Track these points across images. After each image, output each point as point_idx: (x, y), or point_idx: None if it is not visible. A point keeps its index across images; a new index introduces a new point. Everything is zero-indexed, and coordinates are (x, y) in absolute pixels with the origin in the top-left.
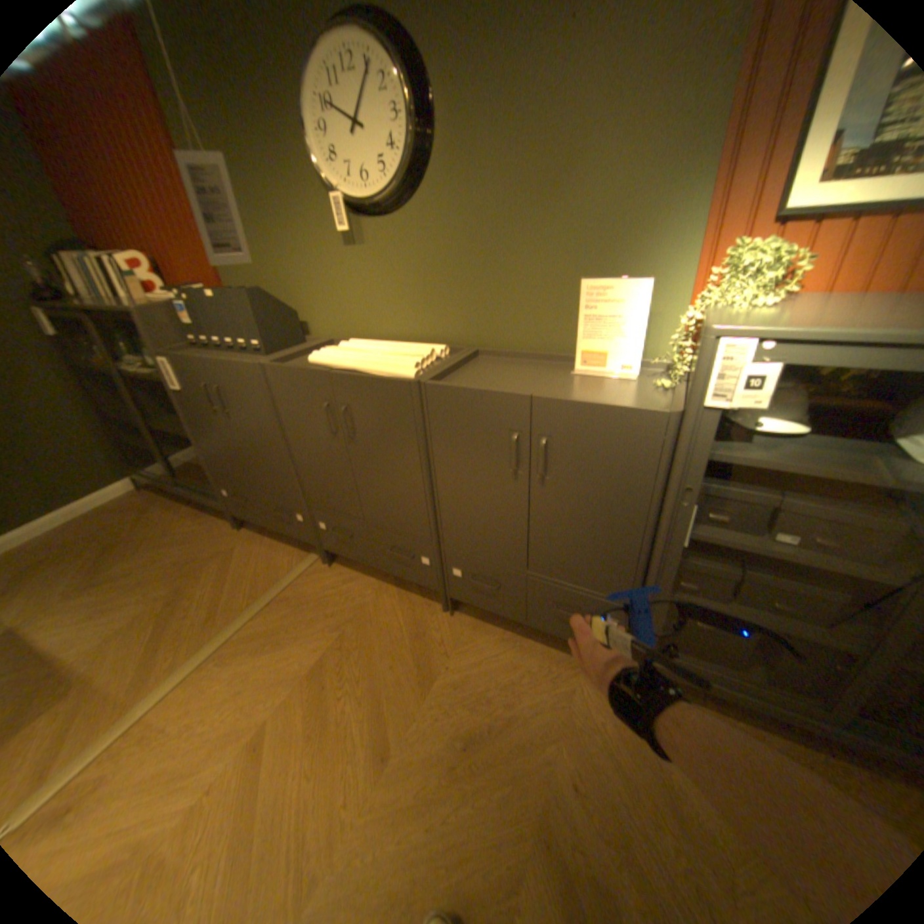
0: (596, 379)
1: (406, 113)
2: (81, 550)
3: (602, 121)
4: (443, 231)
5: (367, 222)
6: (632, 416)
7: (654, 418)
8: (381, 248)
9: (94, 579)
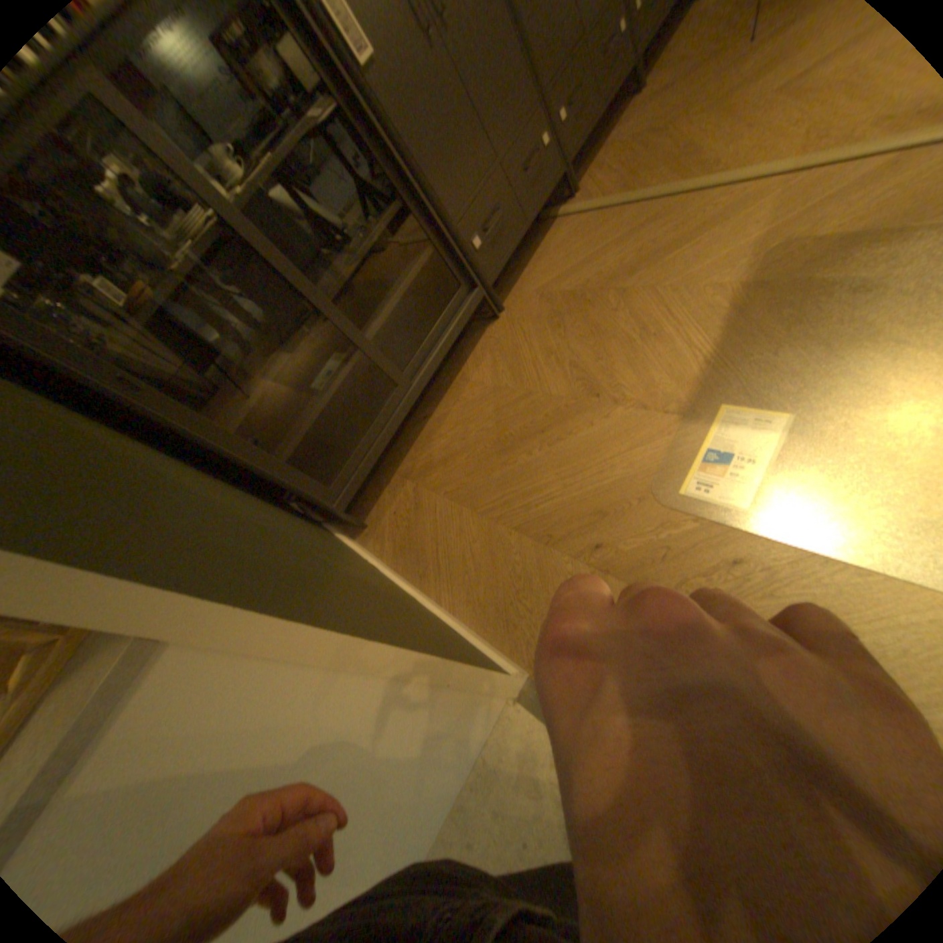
0: None
1: None
2: (512, 480)
3: None
4: None
5: None
6: None
7: None
8: None
9: (584, 395)
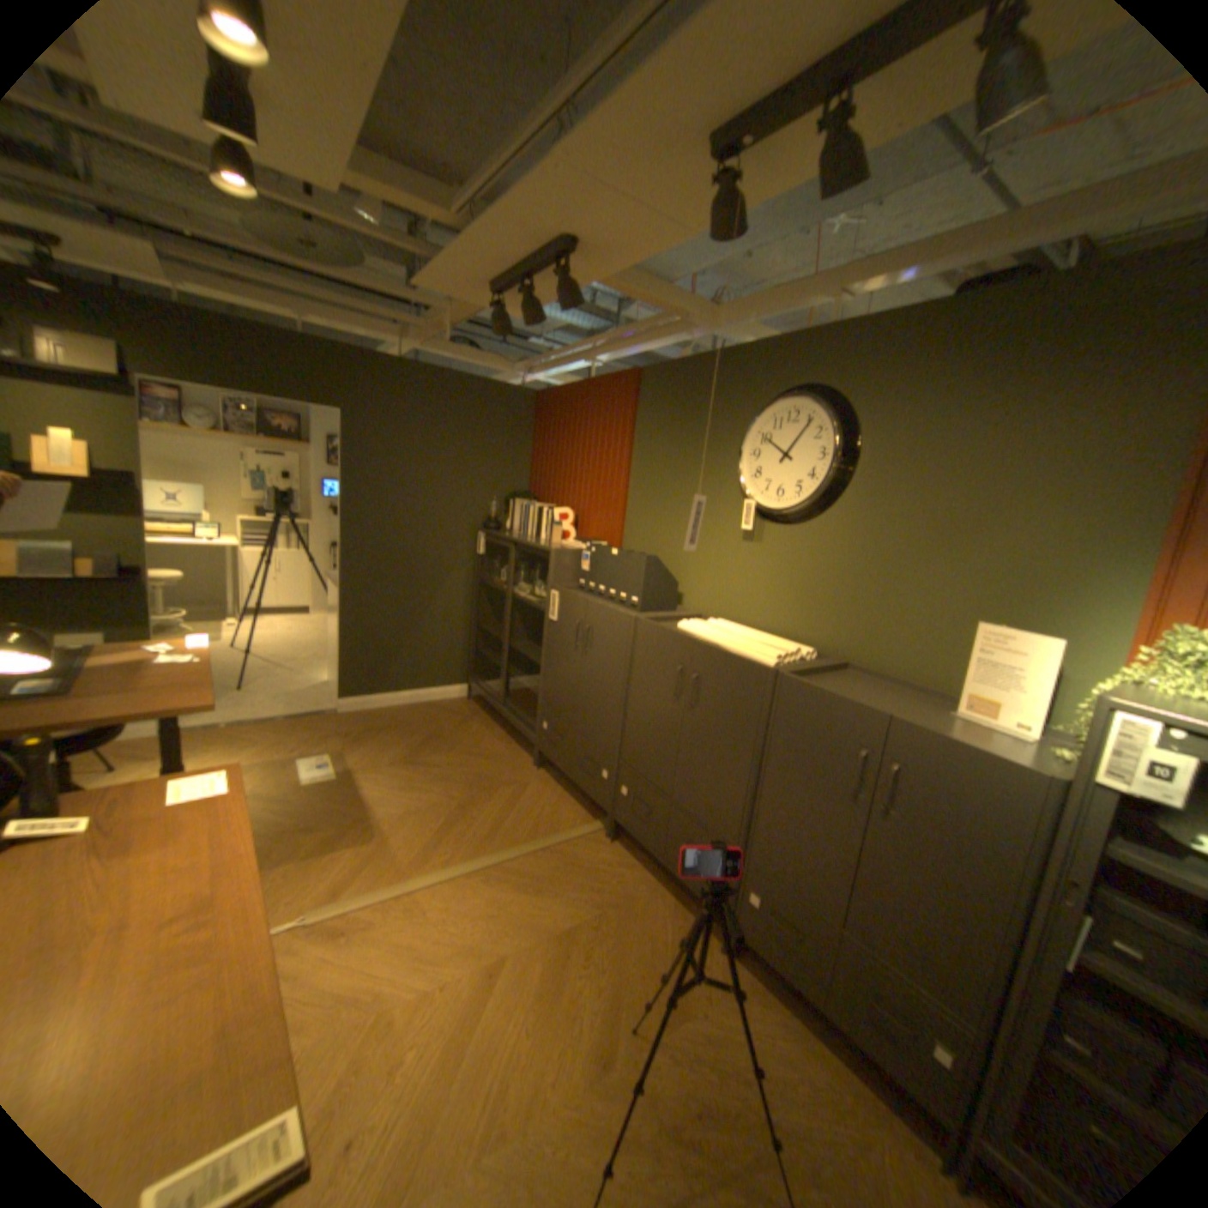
0: (984, 730)
1: (833, 458)
2: (412, 733)
3: (1026, 492)
4: (841, 548)
5: (770, 527)
6: (1007, 768)
7: (1033, 778)
8: (776, 550)
9: (414, 761)
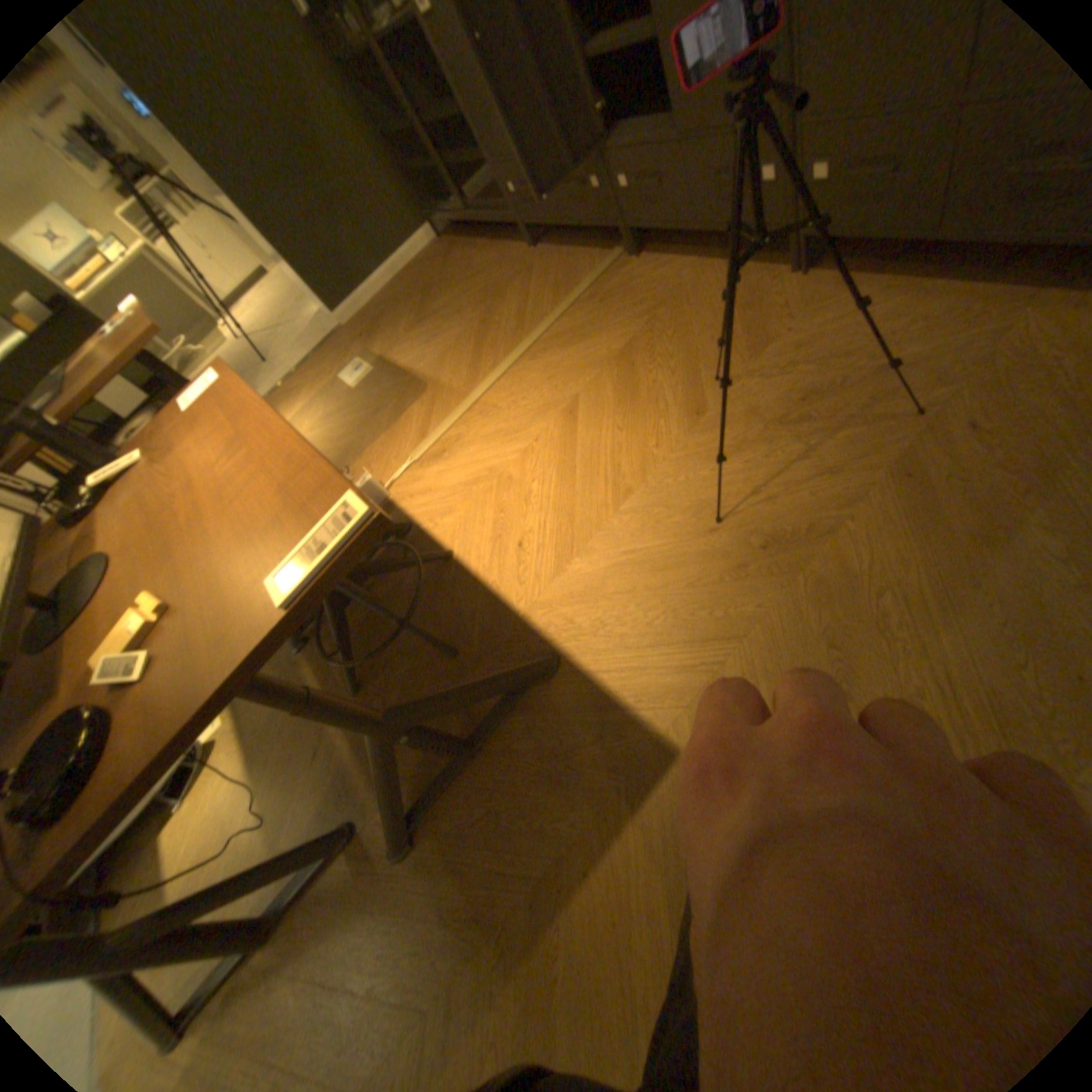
0: None
1: None
2: (409, 296)
3: None
4: None
5: None
6: None
7: None
8: None
9: (424, 314)
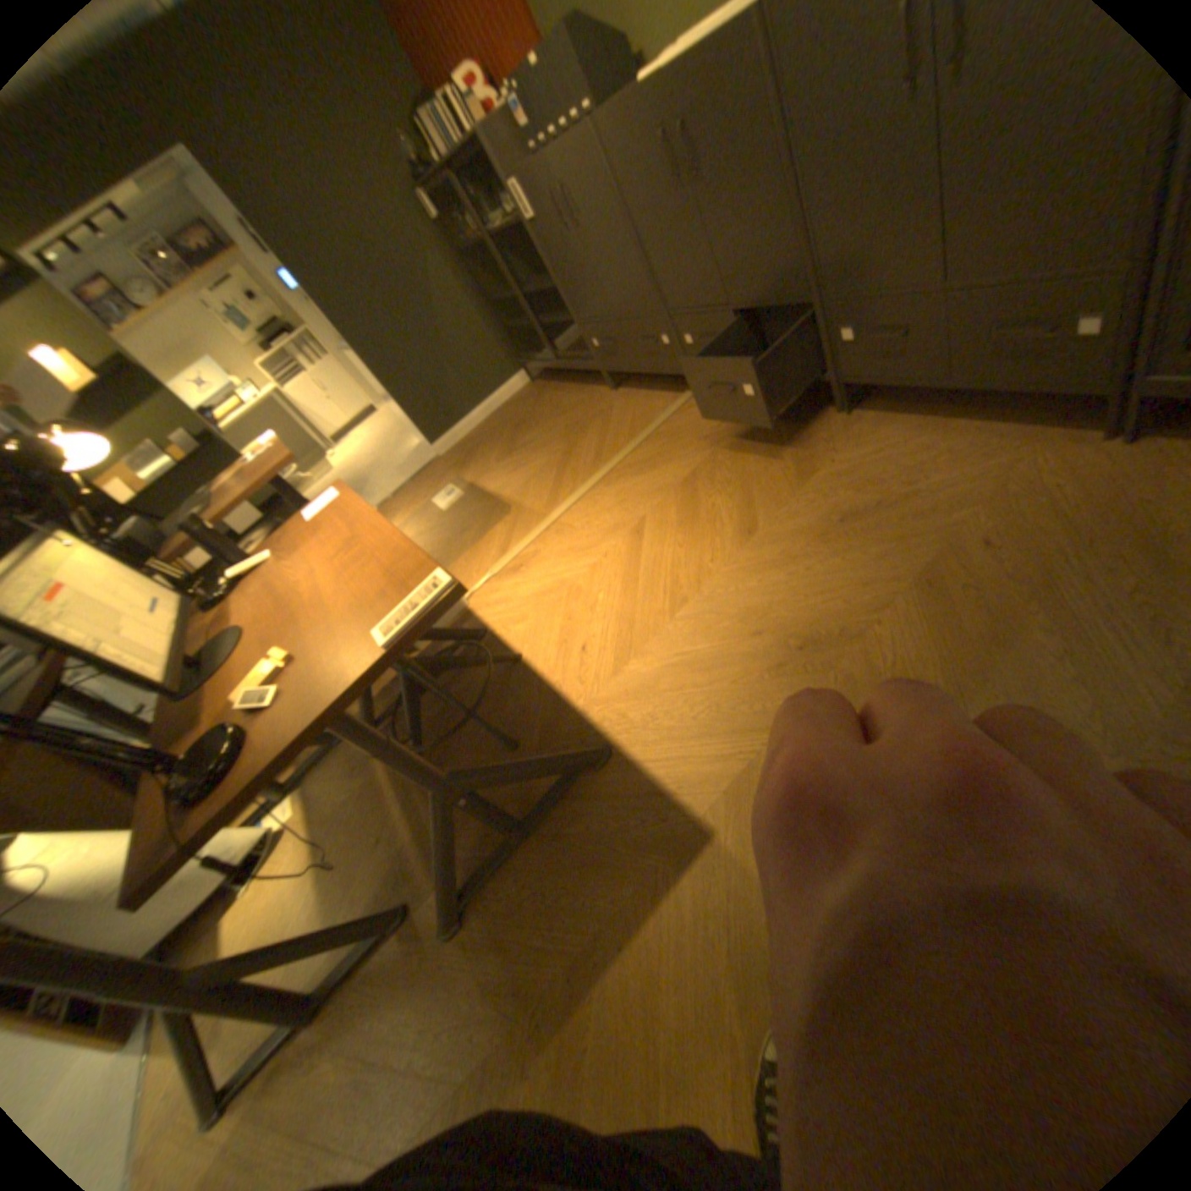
0: None
1: None
2: (500, 432)
3: None
4: None
5: None
6: None
7: None
8: None
9: (512, 448)
